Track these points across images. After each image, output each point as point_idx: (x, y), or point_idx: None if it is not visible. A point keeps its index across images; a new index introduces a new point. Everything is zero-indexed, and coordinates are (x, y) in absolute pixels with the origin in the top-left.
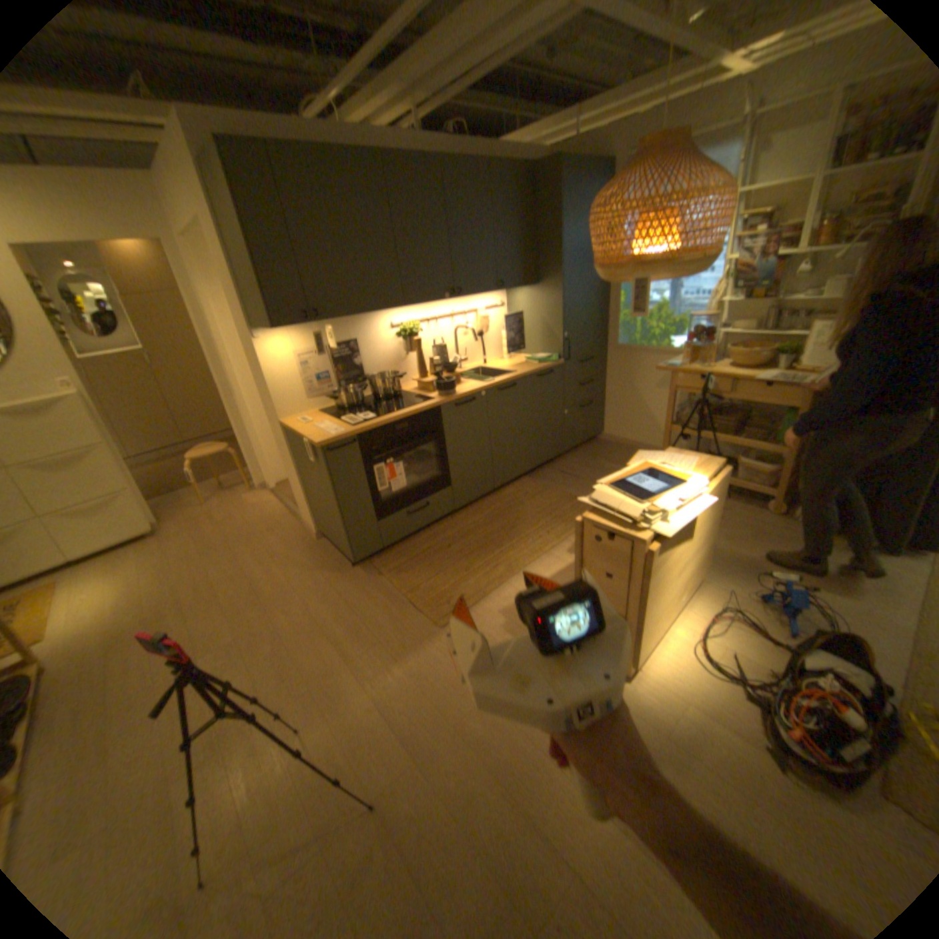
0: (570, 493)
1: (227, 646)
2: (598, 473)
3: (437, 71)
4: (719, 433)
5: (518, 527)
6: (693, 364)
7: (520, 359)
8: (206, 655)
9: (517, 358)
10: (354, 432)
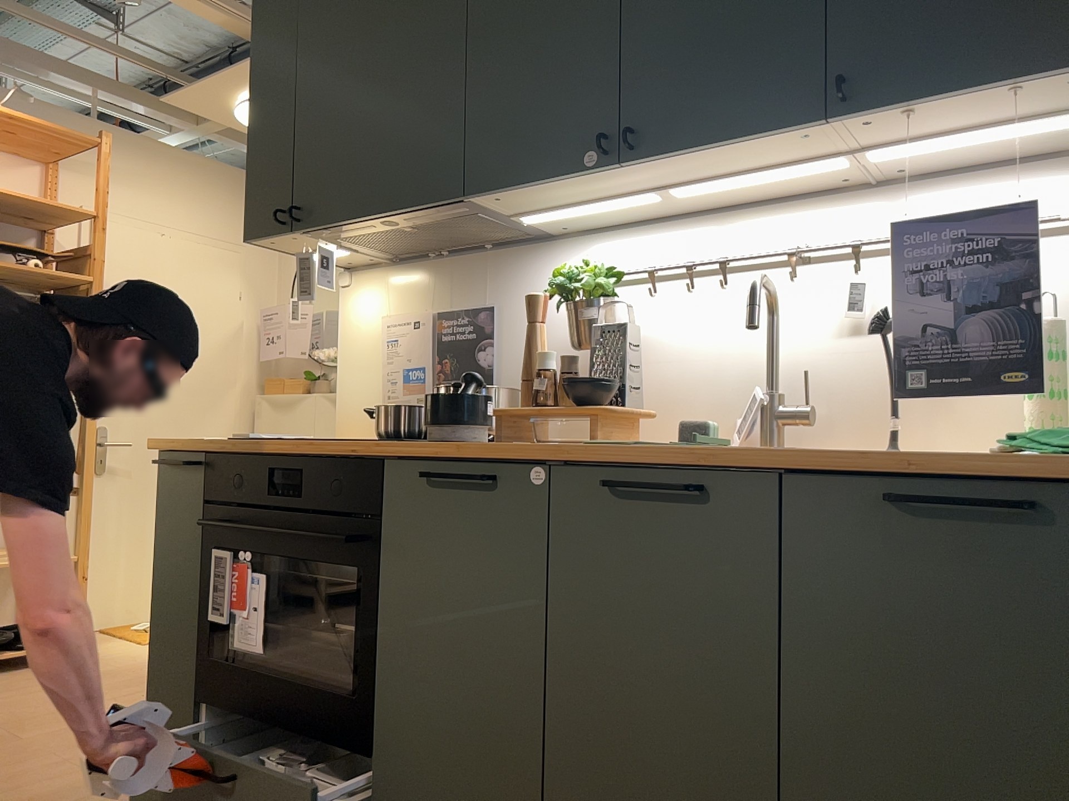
0: None
1: (8, 740)
2: None
3: None
4: None
5: None
6: None
7: None
8: (1, 731)
9: None
10: (209, 447)
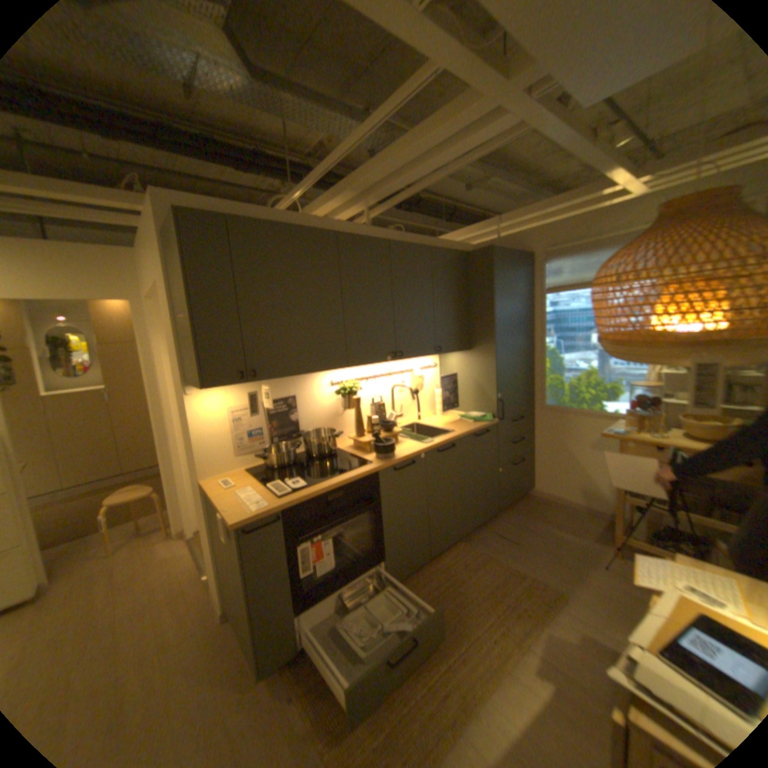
0: (518, 569)
1: None
2: (544, 542)
3: (392, 179)
4: (688, 512)
5: (466, 623)
6: (643, 433)
7: (454, 415)
8: None
9: (451, 414)
10: (279, 507)
